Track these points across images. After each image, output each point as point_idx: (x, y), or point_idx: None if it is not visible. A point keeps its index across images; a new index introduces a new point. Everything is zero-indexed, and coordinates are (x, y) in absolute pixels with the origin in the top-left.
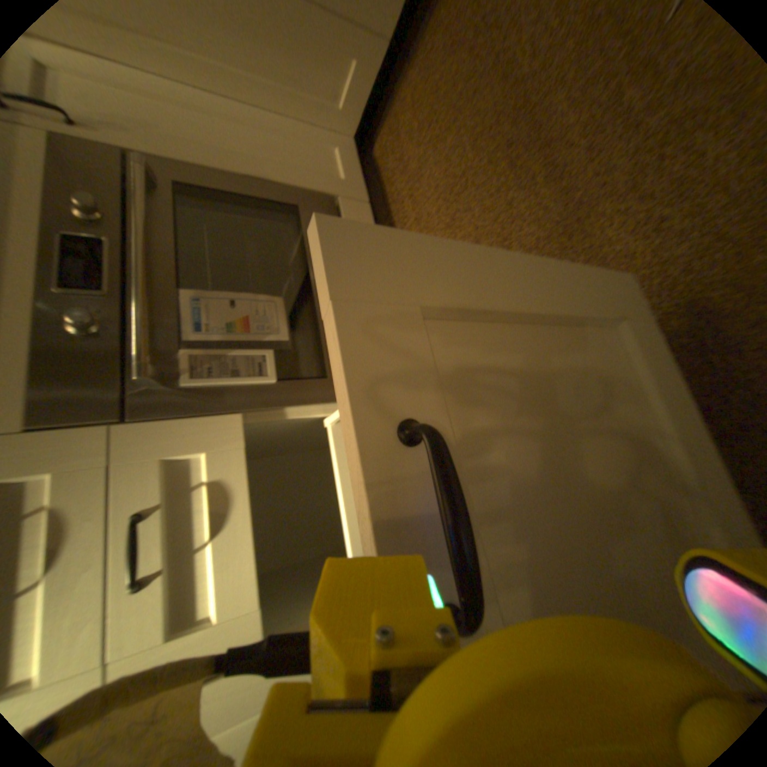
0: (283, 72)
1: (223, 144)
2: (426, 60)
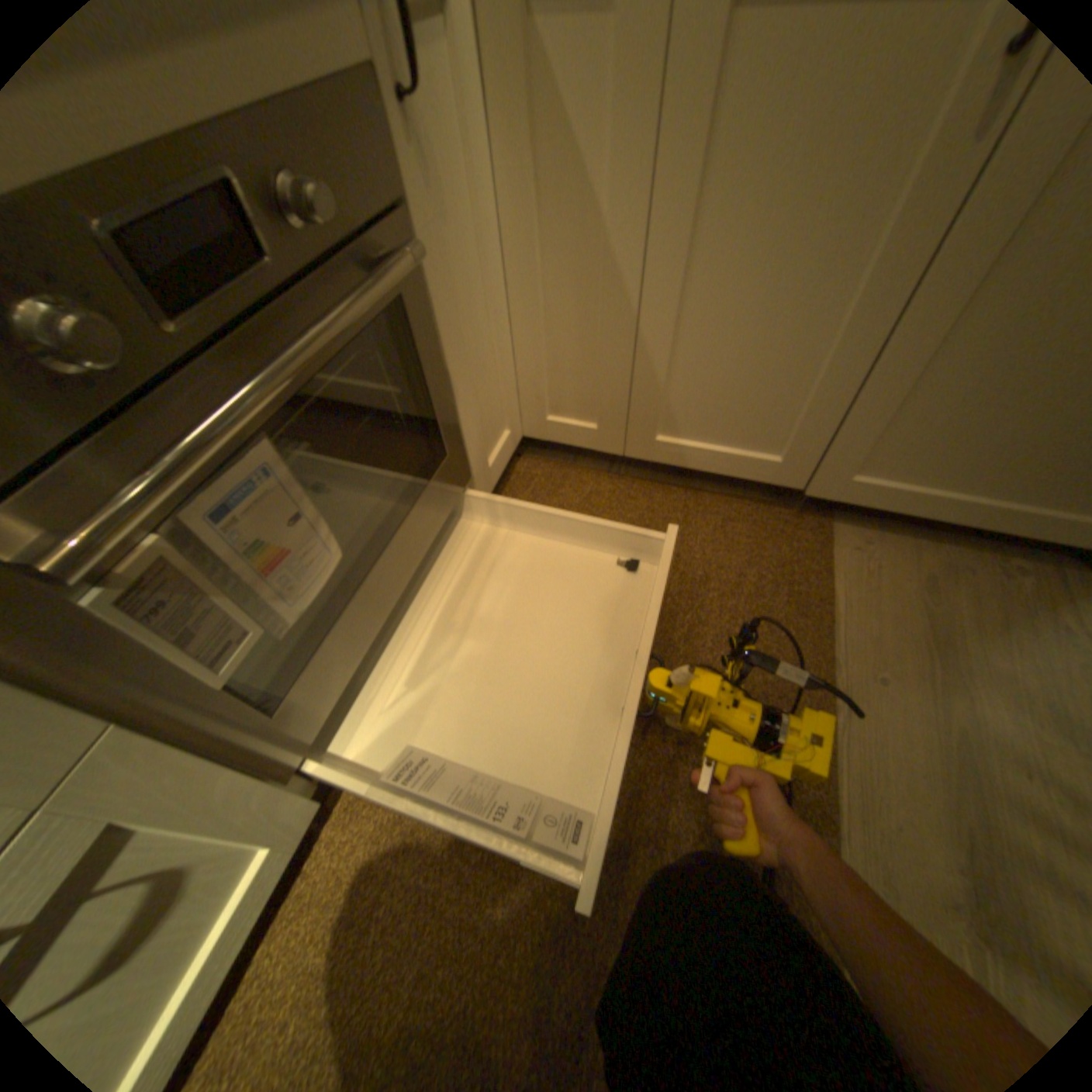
0: (548, 348)
1: (451, 312)
2: (611, 489)
